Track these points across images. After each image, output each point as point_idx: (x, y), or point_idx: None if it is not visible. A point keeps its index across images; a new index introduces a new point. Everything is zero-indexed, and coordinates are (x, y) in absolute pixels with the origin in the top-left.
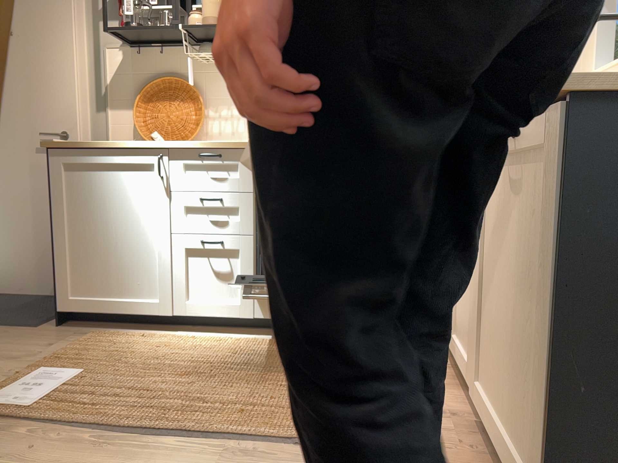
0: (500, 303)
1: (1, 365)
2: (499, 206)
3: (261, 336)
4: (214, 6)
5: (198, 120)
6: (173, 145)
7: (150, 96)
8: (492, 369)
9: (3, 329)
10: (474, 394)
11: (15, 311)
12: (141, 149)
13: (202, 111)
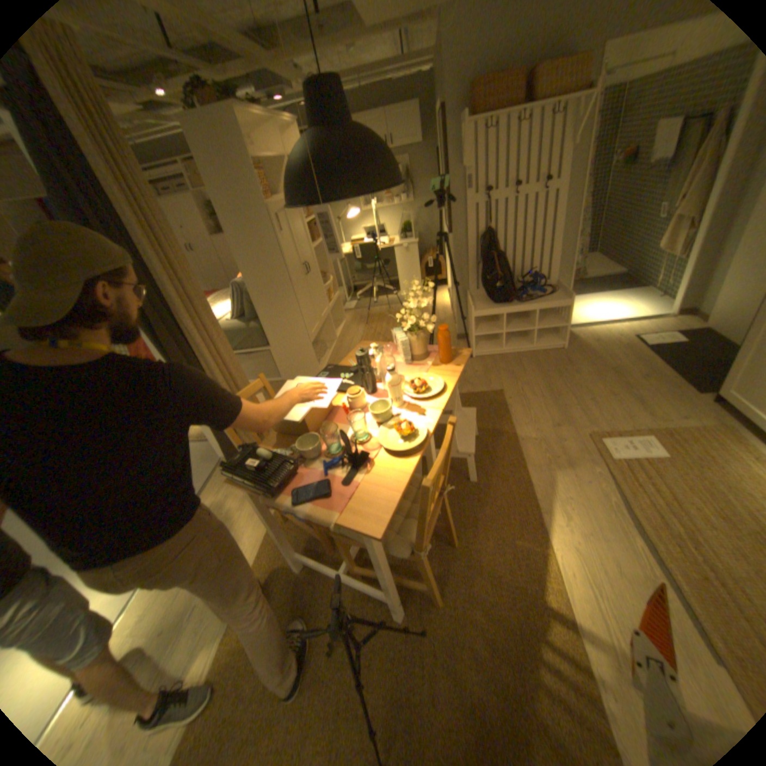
0: None
1: (643, 416)
2: None
3: None
4: None
5: None
6: None
7: None
8: None
9: (680, 383)
10: None
11: (709, 367)
12: None
13: None
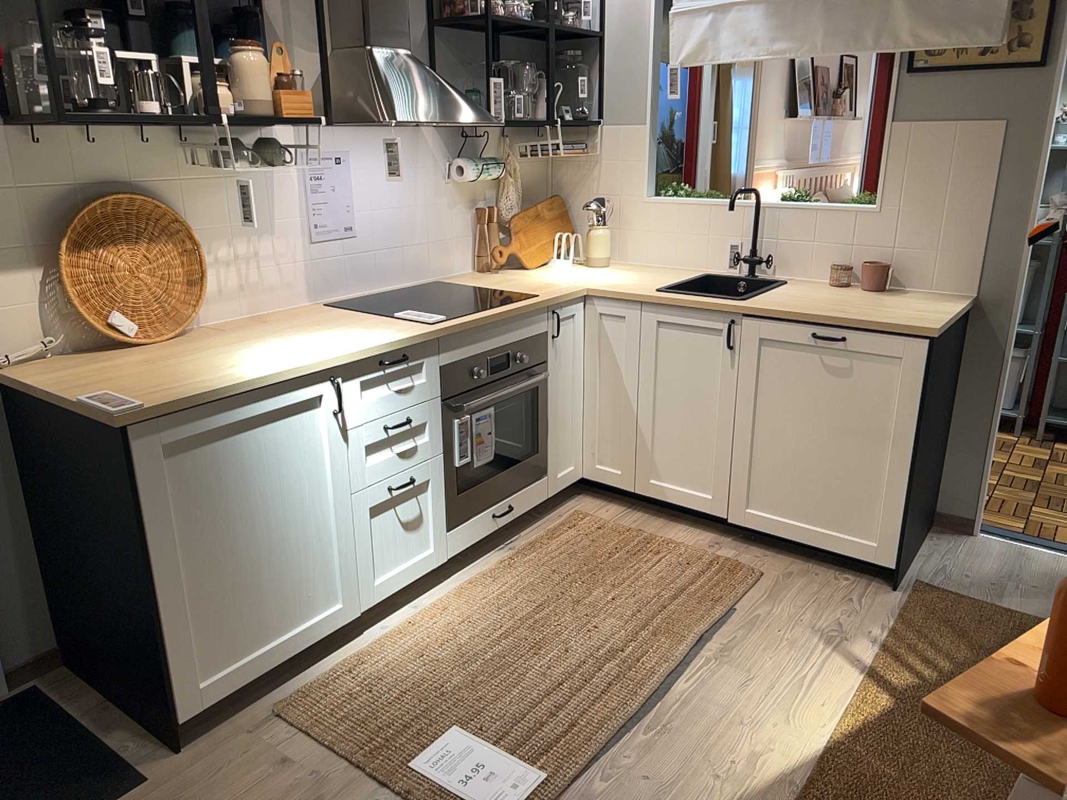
0: (788, 445)
1: None
2: (783, 376)
3: (451, 578)
4: (269, 82)
5: (194, 275)
6: (351, 358)
7: (81, 237)
8: (771, 494)
9: None
10: (732, 519)
11: None
12: (304, 376)
13: (205, 260)
